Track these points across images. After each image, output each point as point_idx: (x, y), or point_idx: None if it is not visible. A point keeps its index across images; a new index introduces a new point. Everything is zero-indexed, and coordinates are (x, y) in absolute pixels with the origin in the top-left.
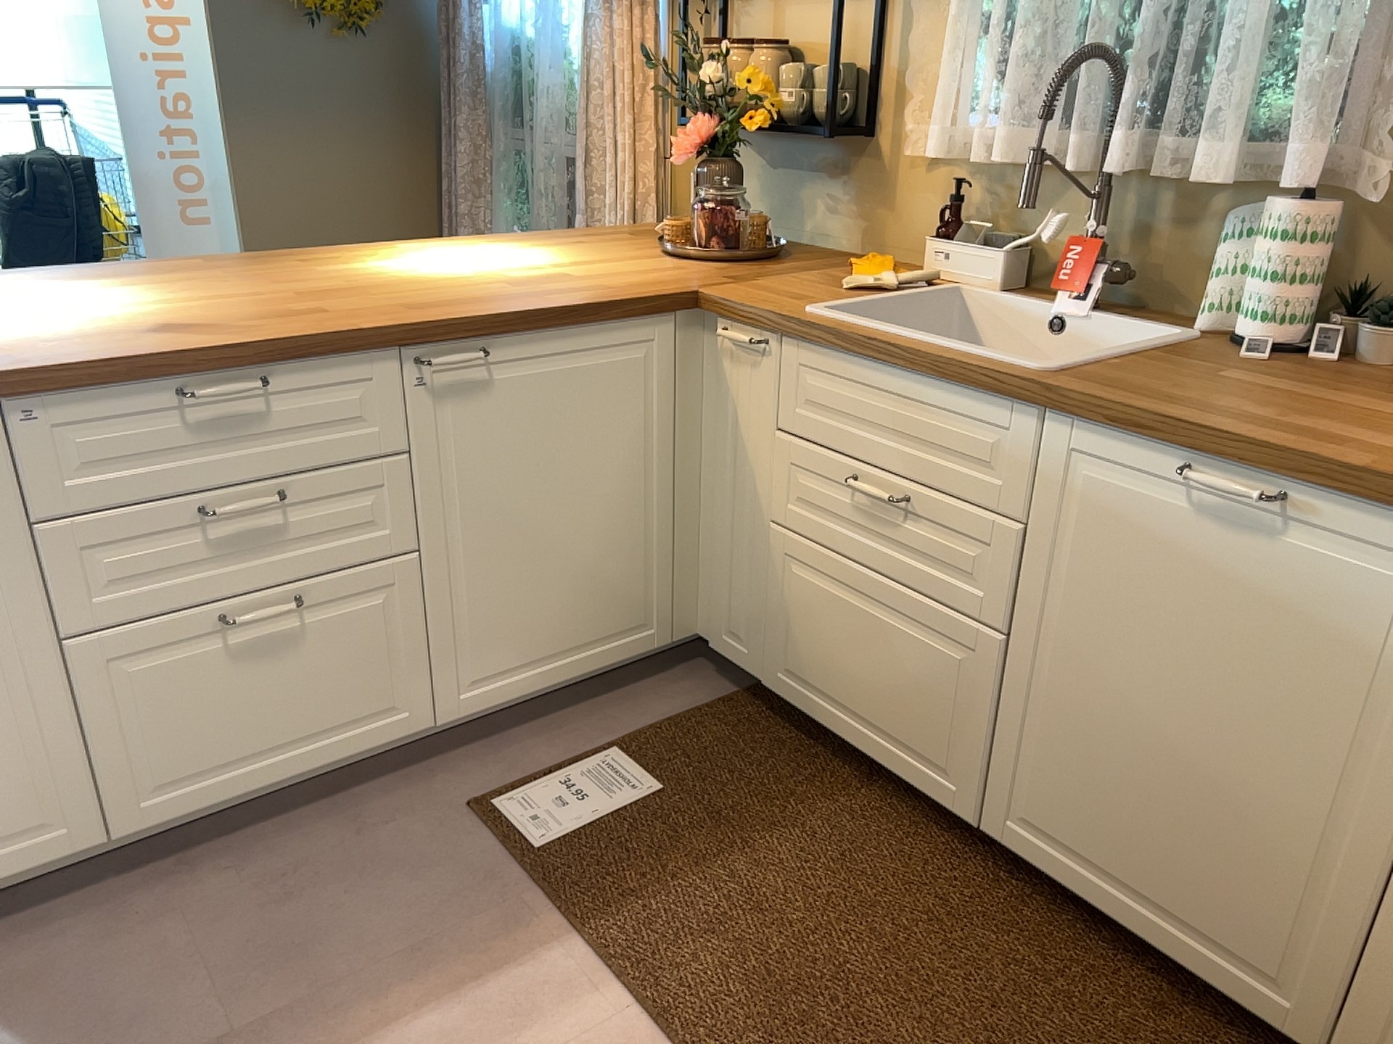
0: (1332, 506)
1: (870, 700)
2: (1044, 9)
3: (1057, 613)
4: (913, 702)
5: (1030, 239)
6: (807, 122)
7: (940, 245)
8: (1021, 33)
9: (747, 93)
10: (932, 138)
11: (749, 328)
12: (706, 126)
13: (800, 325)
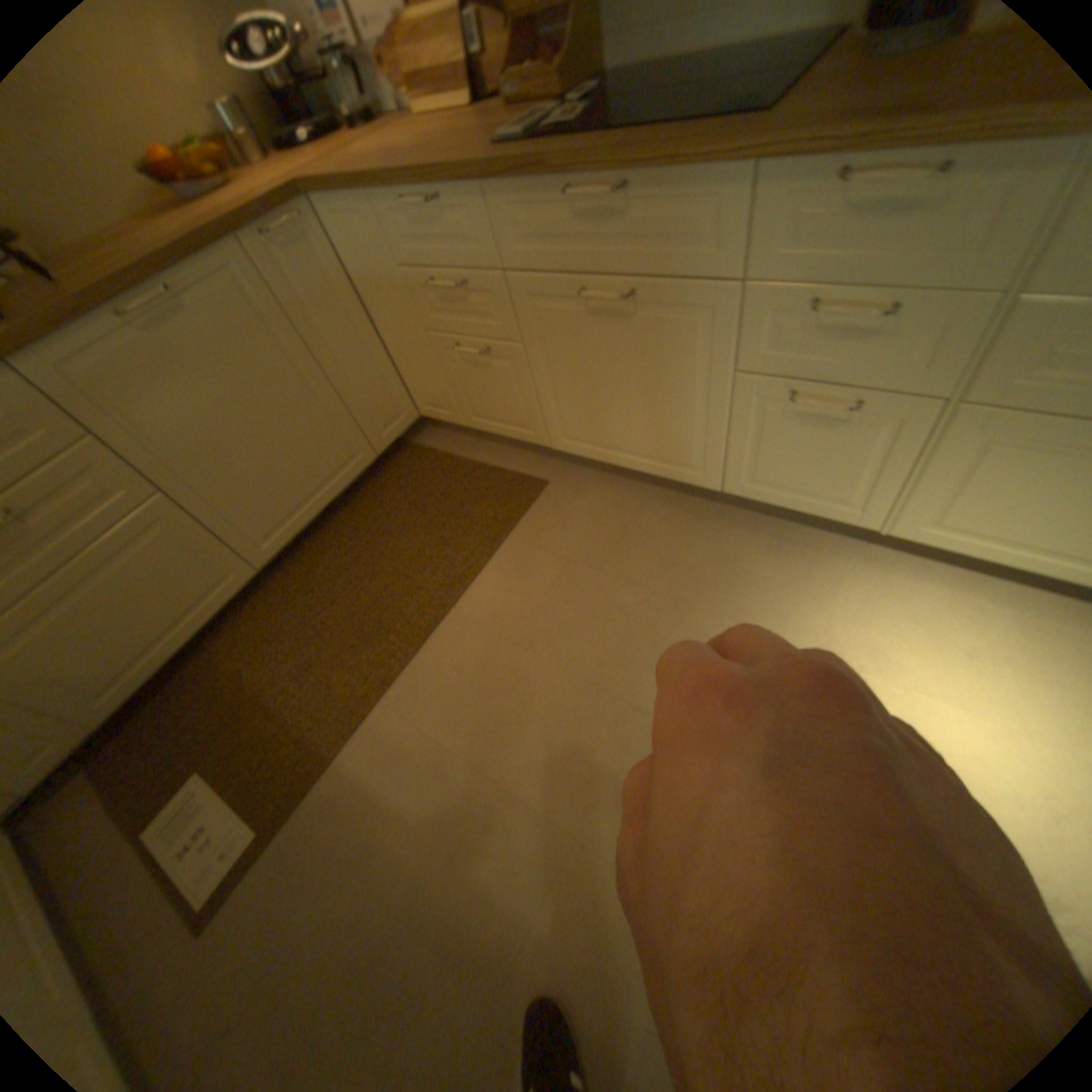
0: (180, 270)
1: (154, 618)
2: None
3: (161, 447)
4: (170, 581)
5: None
6: None
7: None
8: None
9: None
10: None
11: None
12: None
13: None
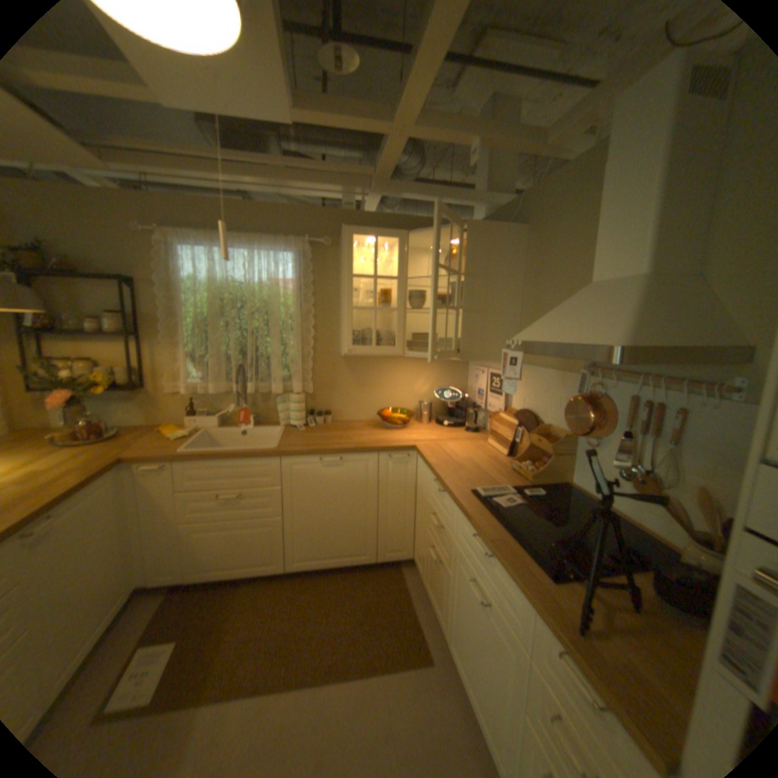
0: (350, 457)
1: (236, 562)
2: (217, 354)
3: (295, 505)
4: (253, 553)
5: (225, 412)
6: (111, 386)
7: (191, 419)
8: (210, 360)
9: (89, 381)
10: (174, 387)
11: (152, 466)
12: (65, 395)
13: (181, 458)
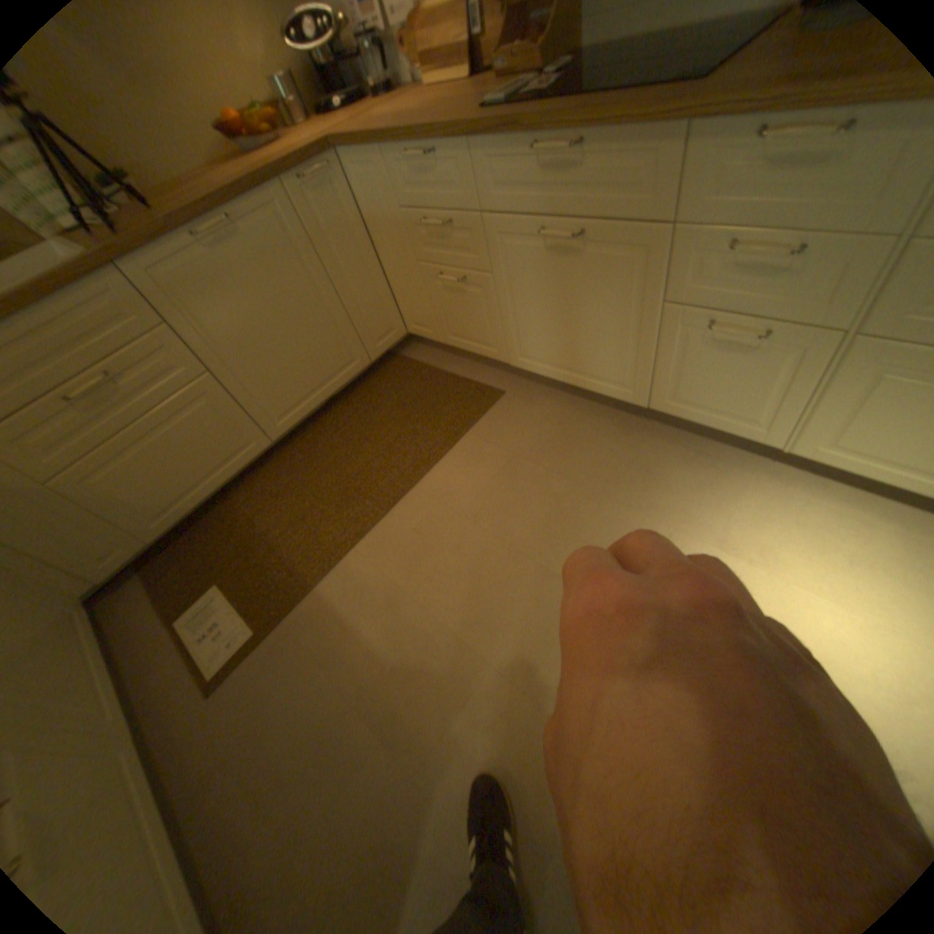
0: (237, 203)
1: (195, 468)
2: None
3: (211, 338)
4: (209, 442)
5: None
6: None
7: None
8: None
9: None
10: None
11: None
12: None
13: None
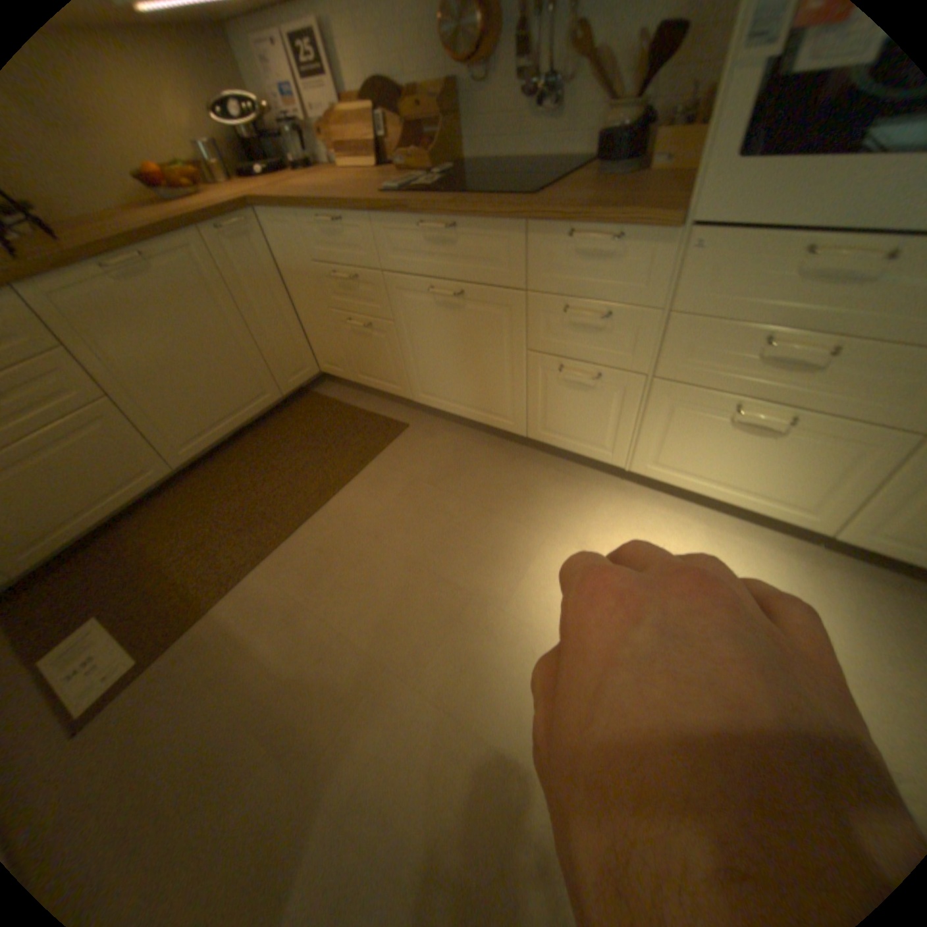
0: (152, 243)
1: (82, 494)
2: None
3: (113, 364)
4: (101, 467)
5: None
6: None
7: None
8: None
9: None
10: None
11: None
12: None
13: None
